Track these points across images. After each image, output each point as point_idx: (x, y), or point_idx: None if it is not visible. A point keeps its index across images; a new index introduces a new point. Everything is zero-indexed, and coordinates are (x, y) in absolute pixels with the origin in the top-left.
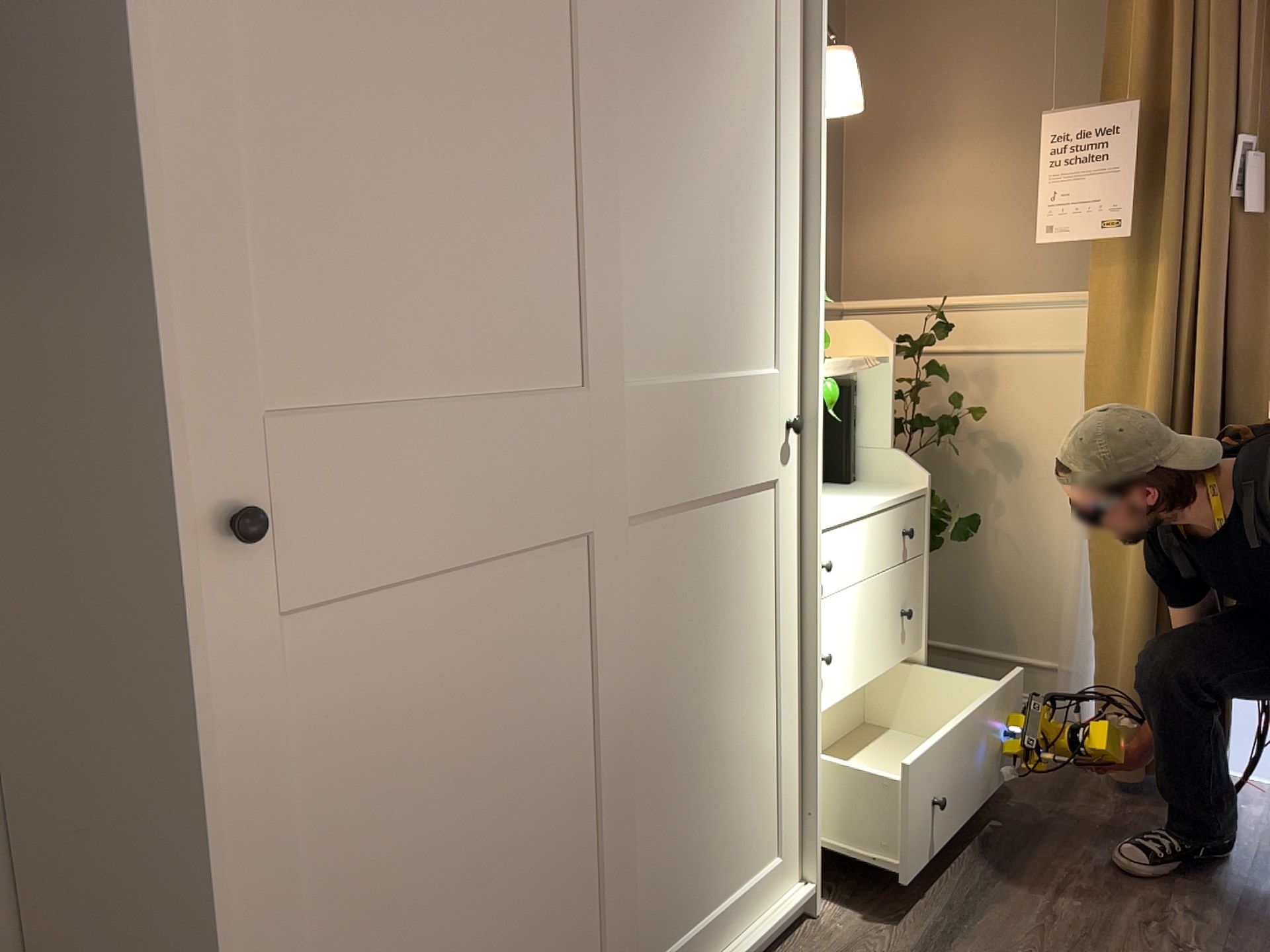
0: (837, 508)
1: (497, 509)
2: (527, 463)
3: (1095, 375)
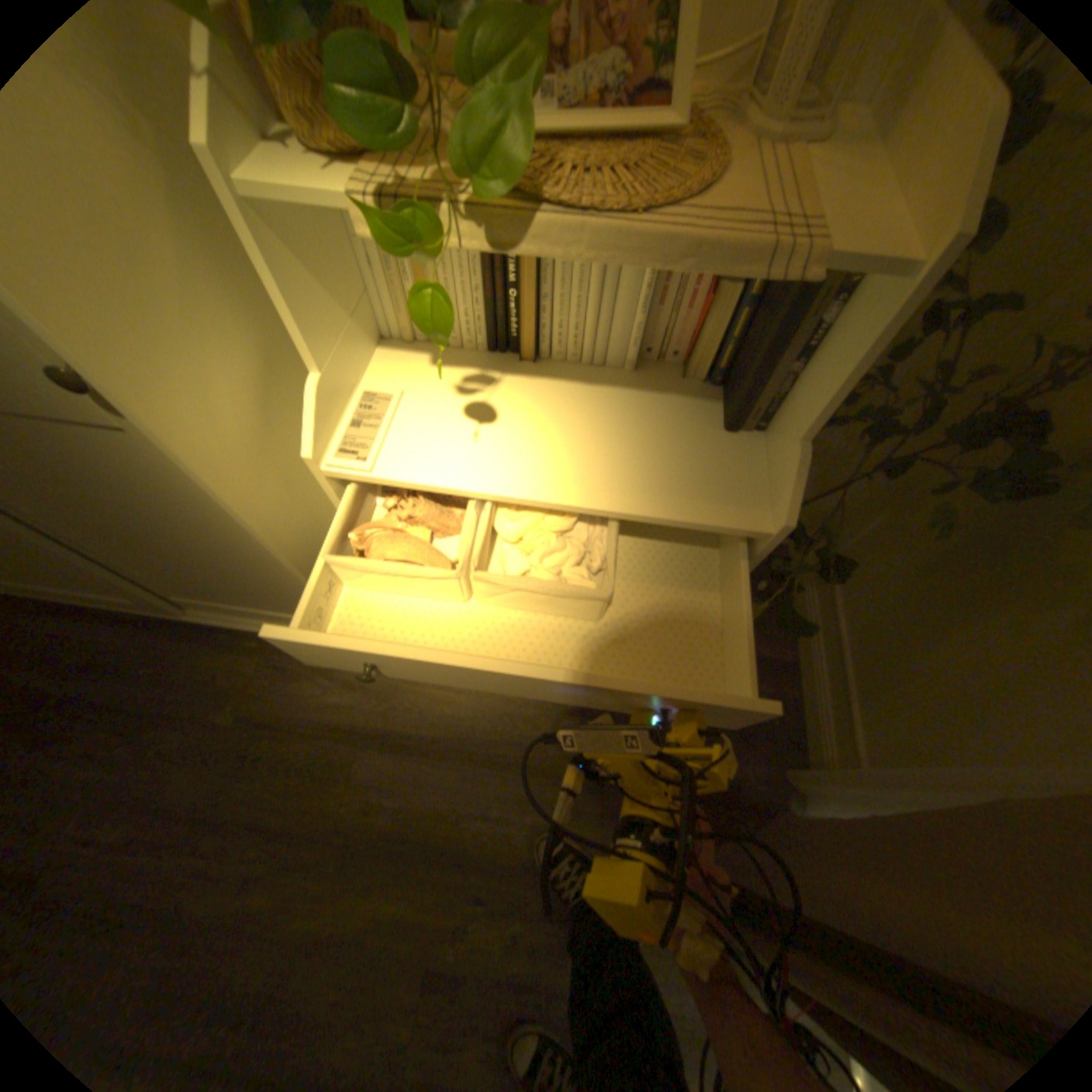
0: (517, 465)
1: None
2: None
3: None
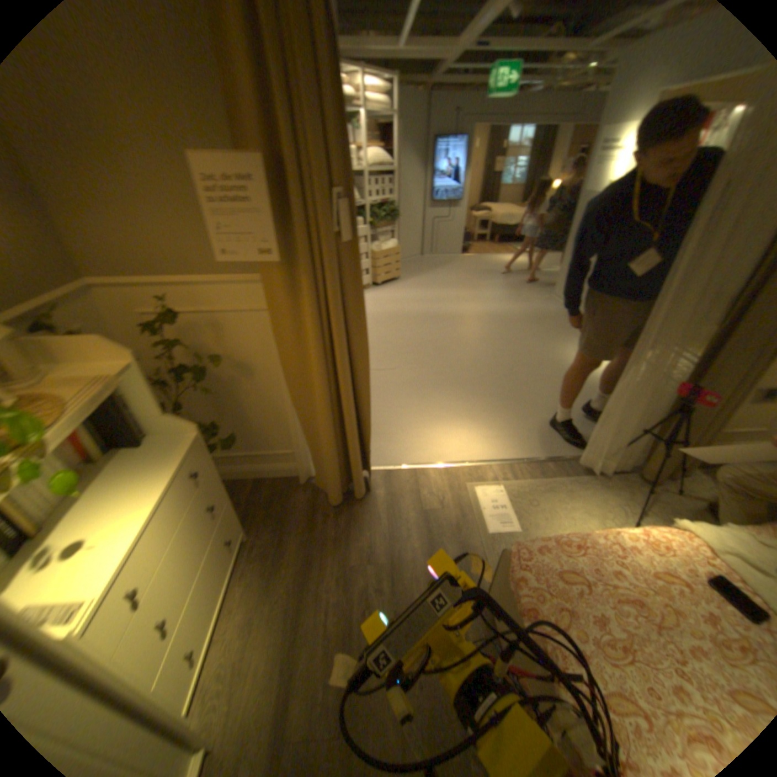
0: (125, 519)
1: None
2: None
3: (279, 330)
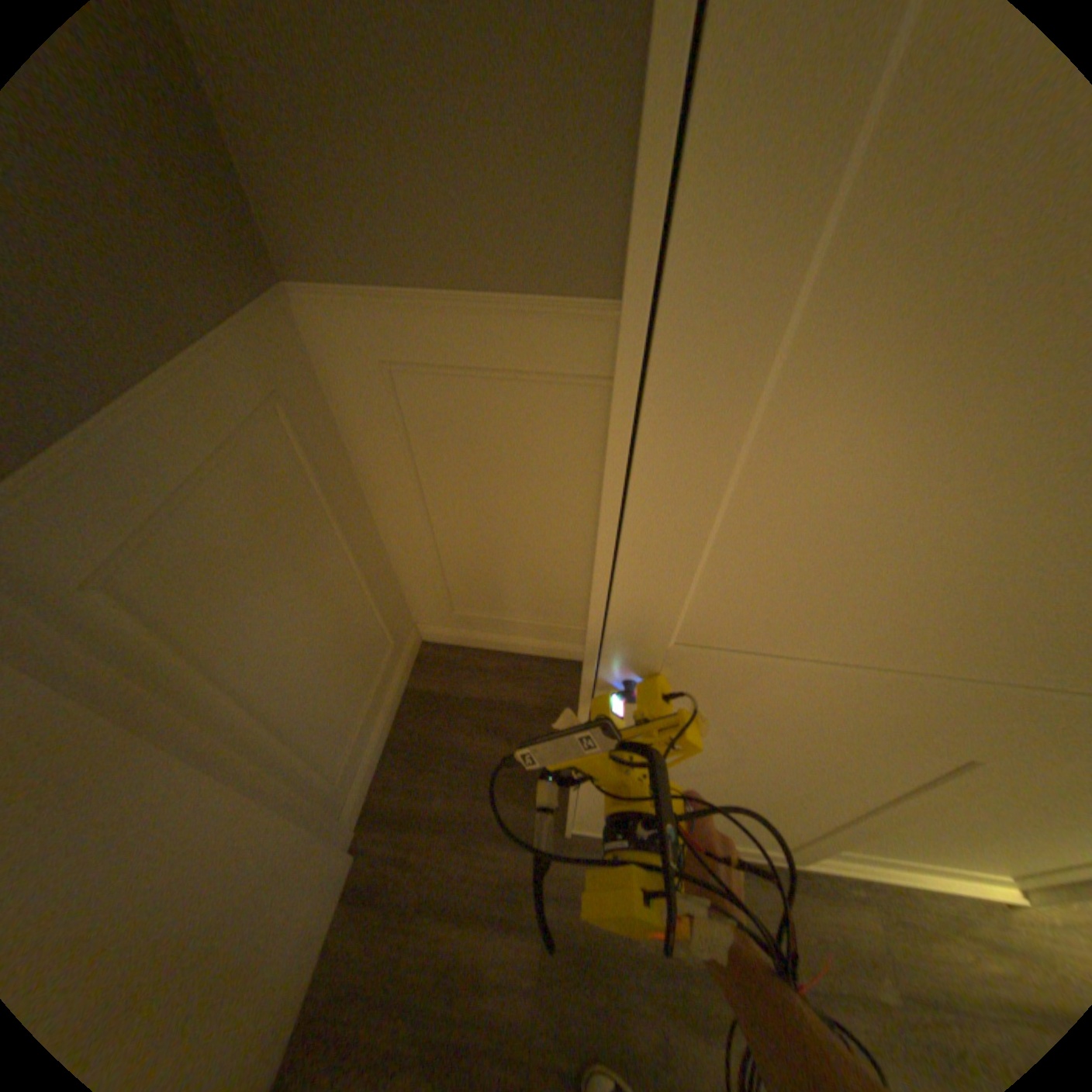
0: None
1: (876, 727)
2: (942, 718)
3: None
